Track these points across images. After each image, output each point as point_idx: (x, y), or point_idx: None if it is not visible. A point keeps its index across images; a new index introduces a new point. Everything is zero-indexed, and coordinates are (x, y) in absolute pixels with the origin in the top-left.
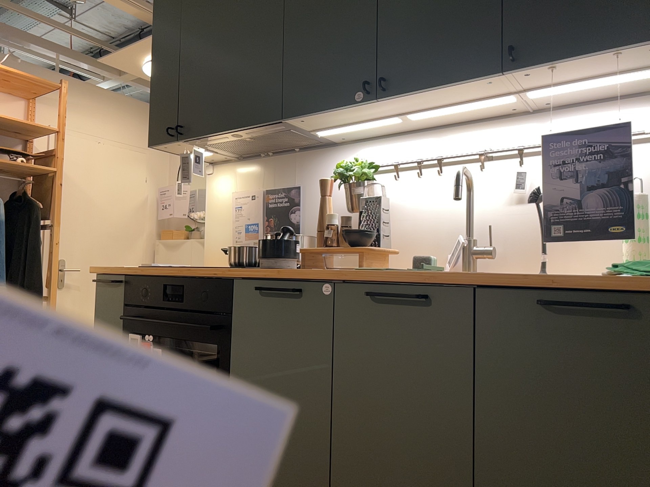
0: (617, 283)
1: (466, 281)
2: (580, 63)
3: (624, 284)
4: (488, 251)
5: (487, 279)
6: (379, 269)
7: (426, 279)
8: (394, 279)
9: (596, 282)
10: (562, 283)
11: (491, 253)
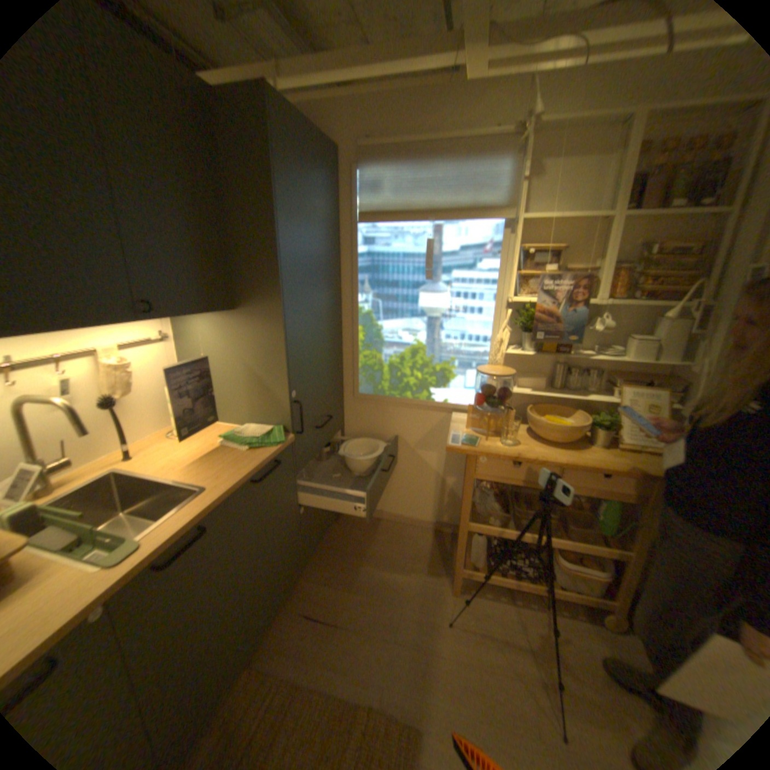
0: (275, 455)
1: (223, 498)
2: (178, 315)
3: (270, 453)
4: (68, 463)
5: (234, 489)
6: (137, 544)
7: (199, 517)
8: (167, 538)
9: (262, 458)
10: (259, 467)
11: (67, 464)
